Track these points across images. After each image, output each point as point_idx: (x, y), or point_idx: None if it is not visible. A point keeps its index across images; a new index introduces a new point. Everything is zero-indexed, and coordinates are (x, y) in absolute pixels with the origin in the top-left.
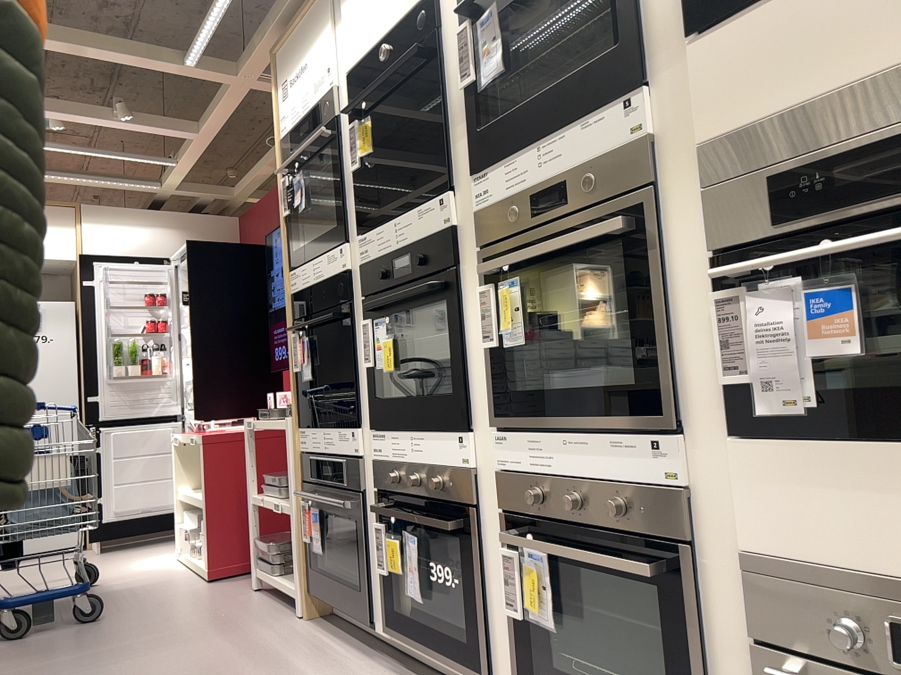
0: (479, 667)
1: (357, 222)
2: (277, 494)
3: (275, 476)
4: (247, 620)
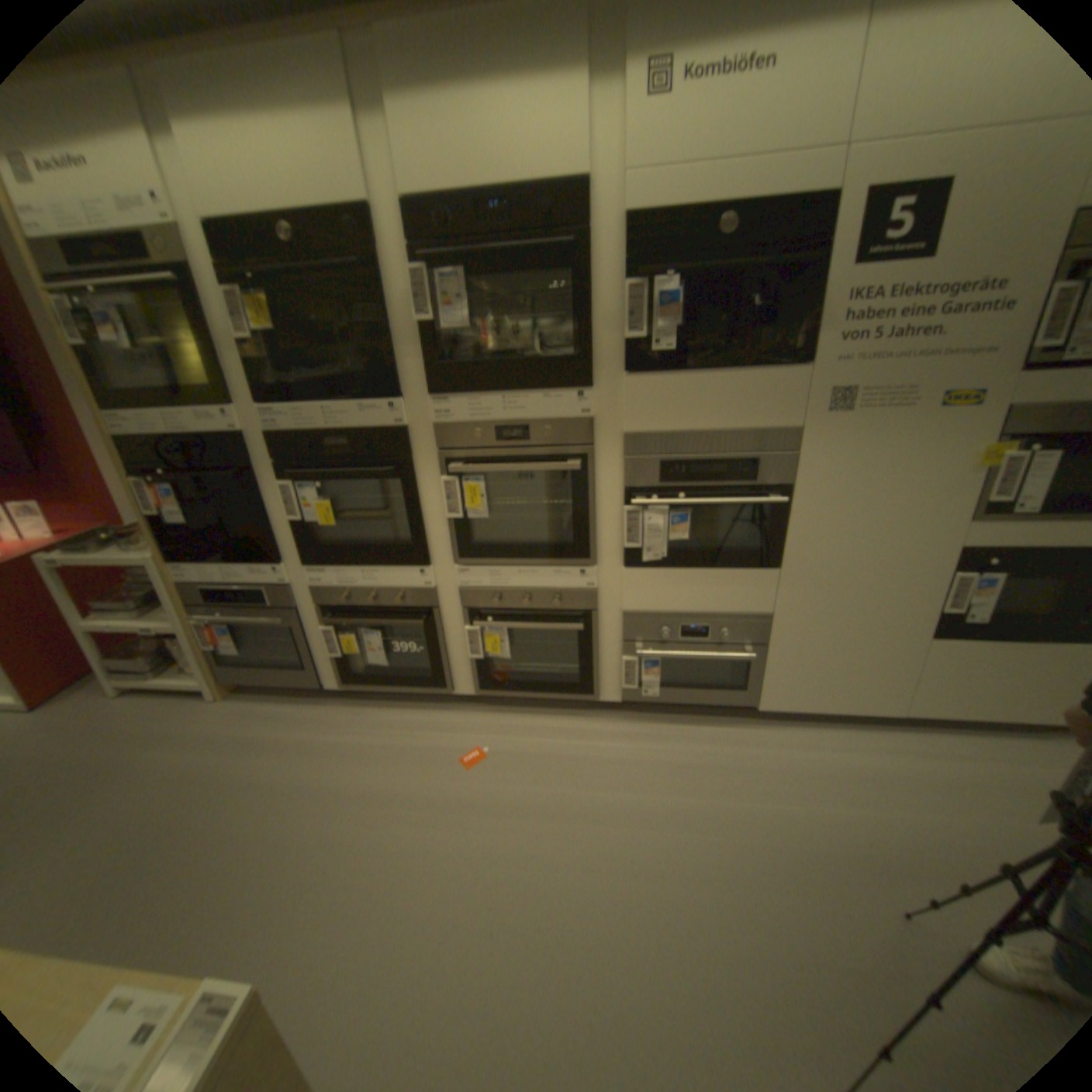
0: (442, 687)
1: (246, 389)
2: (116, 618)
3: (104, 602)
4: (157, 728)
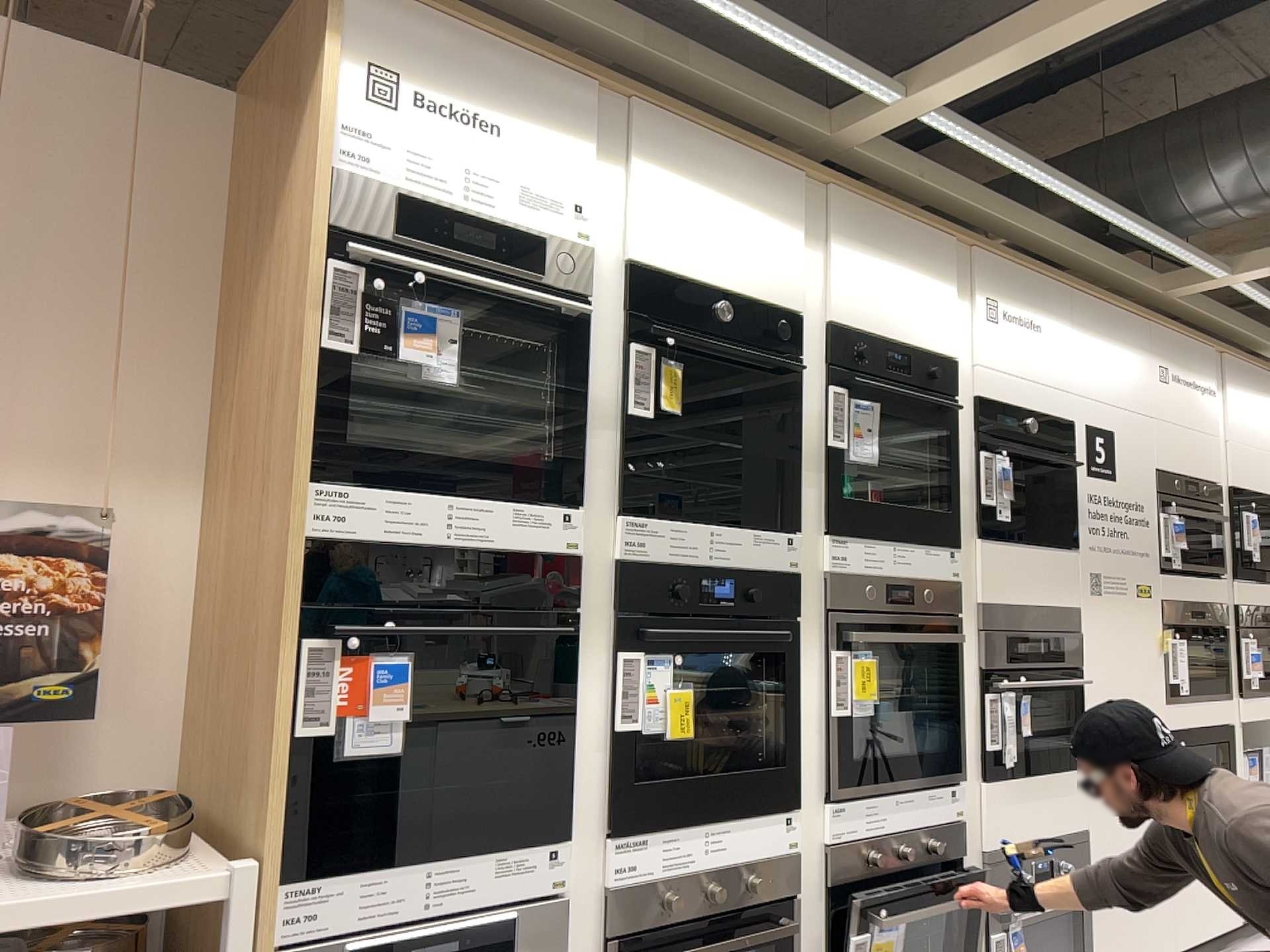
0: None
1: (612, 487)
2: None
3: None
4: None
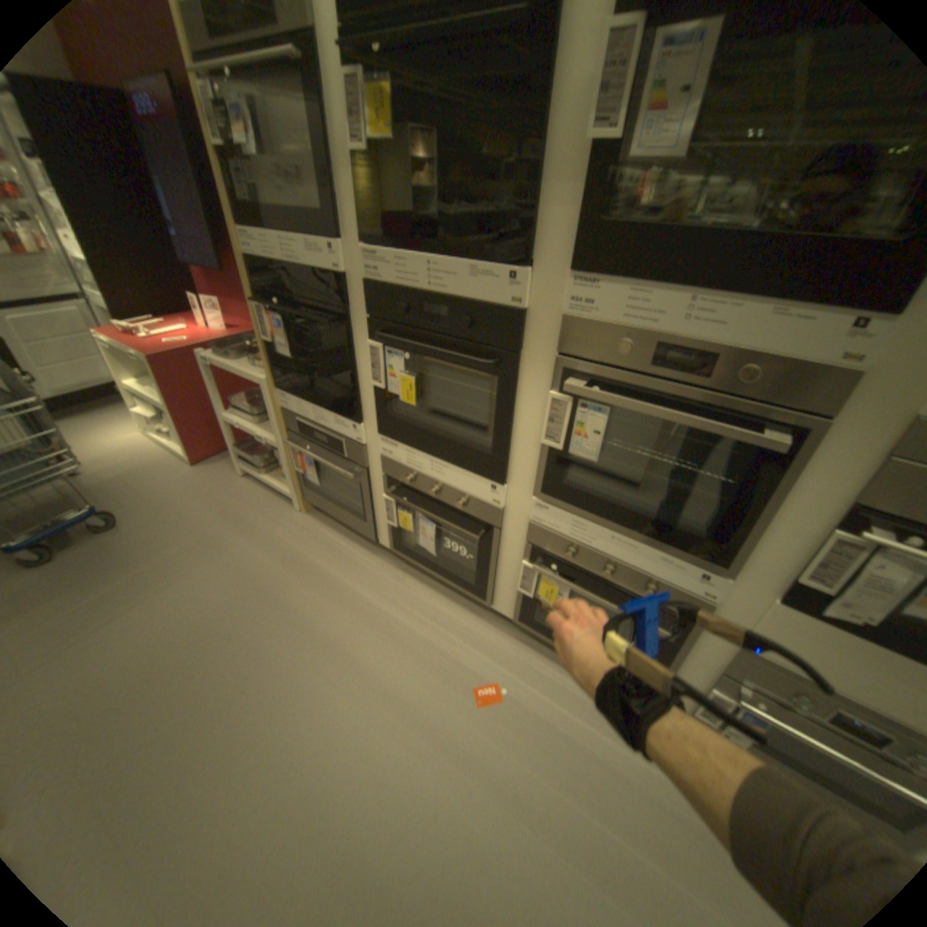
0: (483, 598)
1: (356, 222)
2: (247, 418)
3: (241, 403)
4: (257, 520)
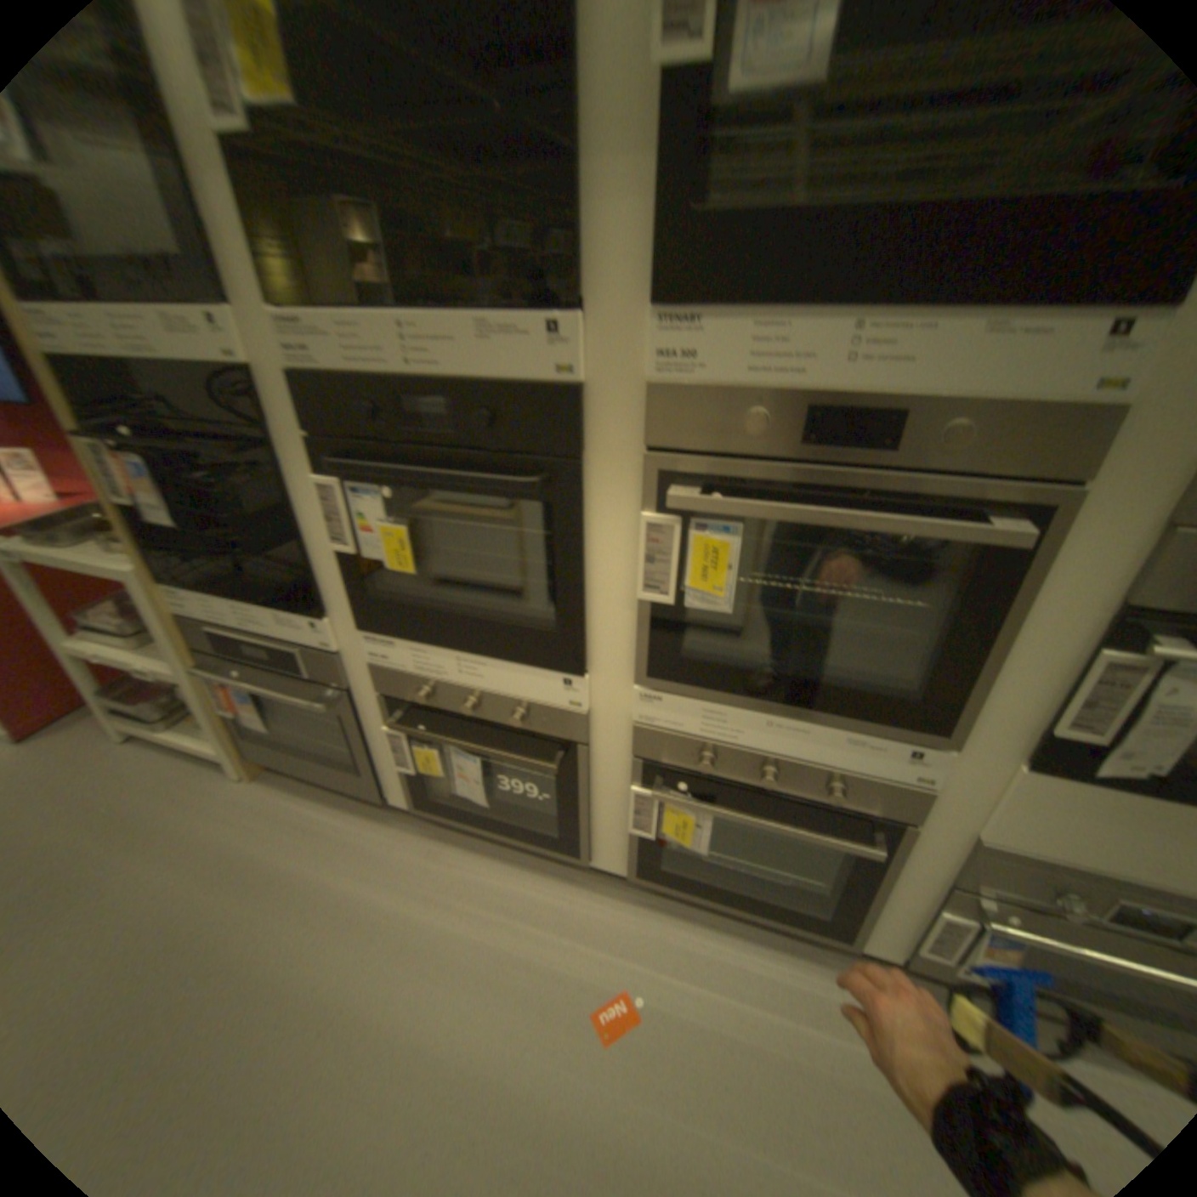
0: (573, 853)
1: (248, 265)
2: (110, 642)
3: (94, 617)
4: (155, 814)
